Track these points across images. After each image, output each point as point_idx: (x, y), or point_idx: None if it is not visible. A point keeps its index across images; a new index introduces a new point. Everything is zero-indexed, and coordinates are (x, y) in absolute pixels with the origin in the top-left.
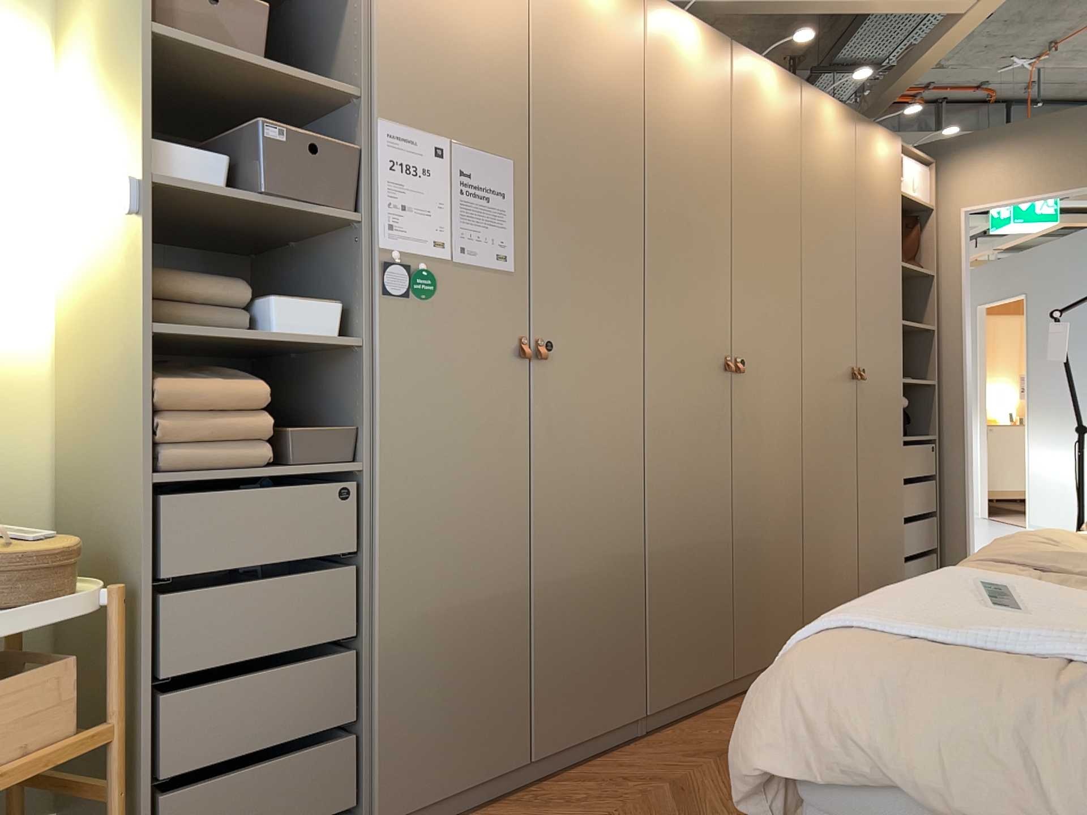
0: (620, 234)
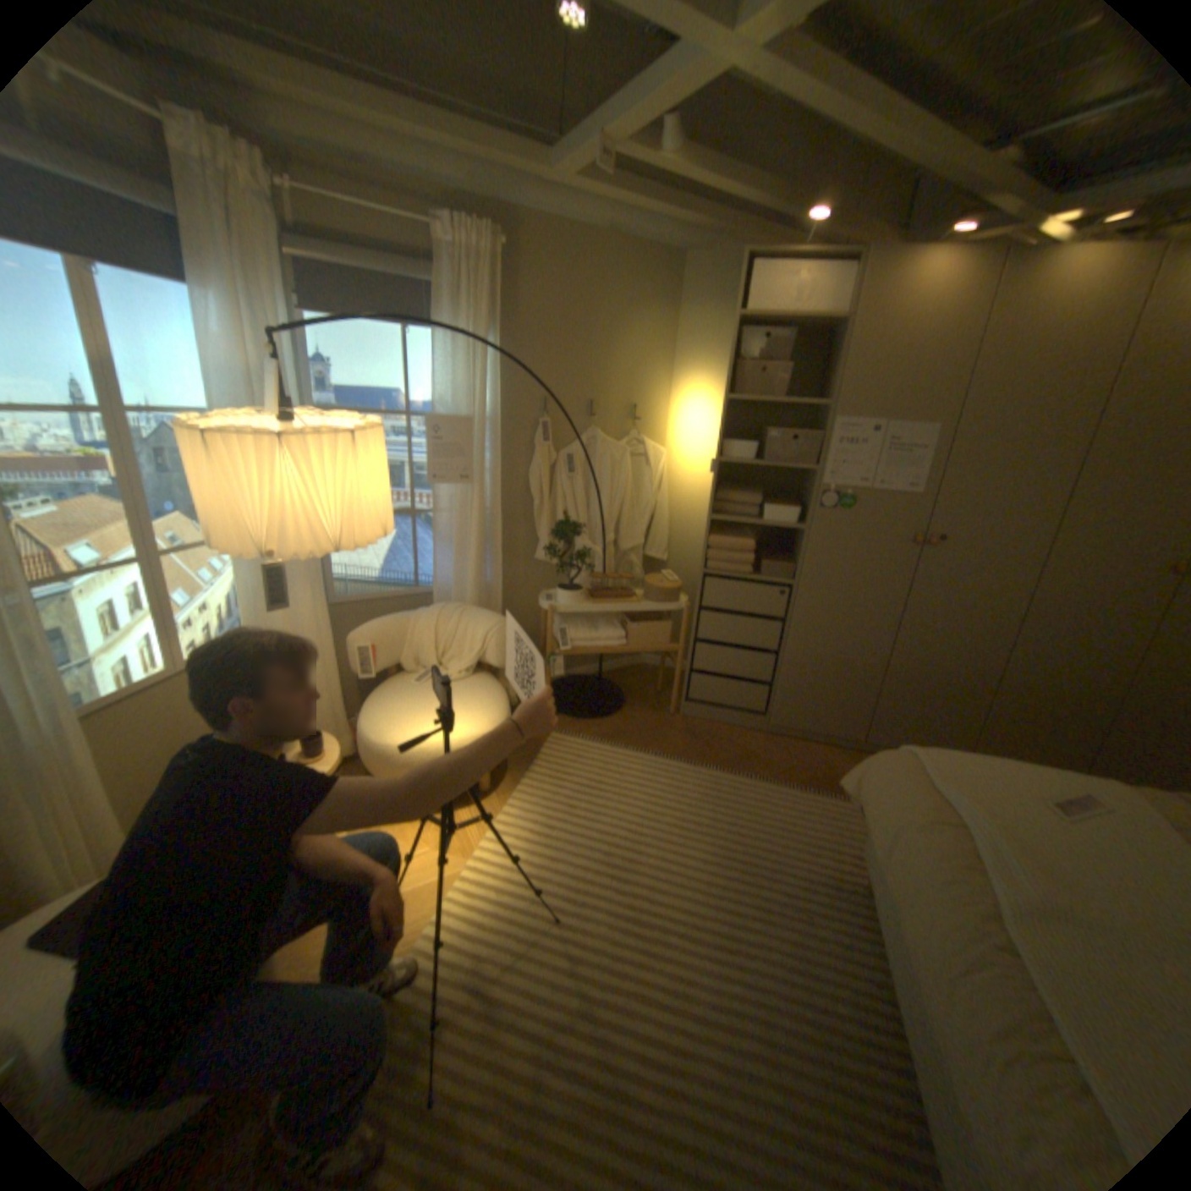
0: (1059, 464)
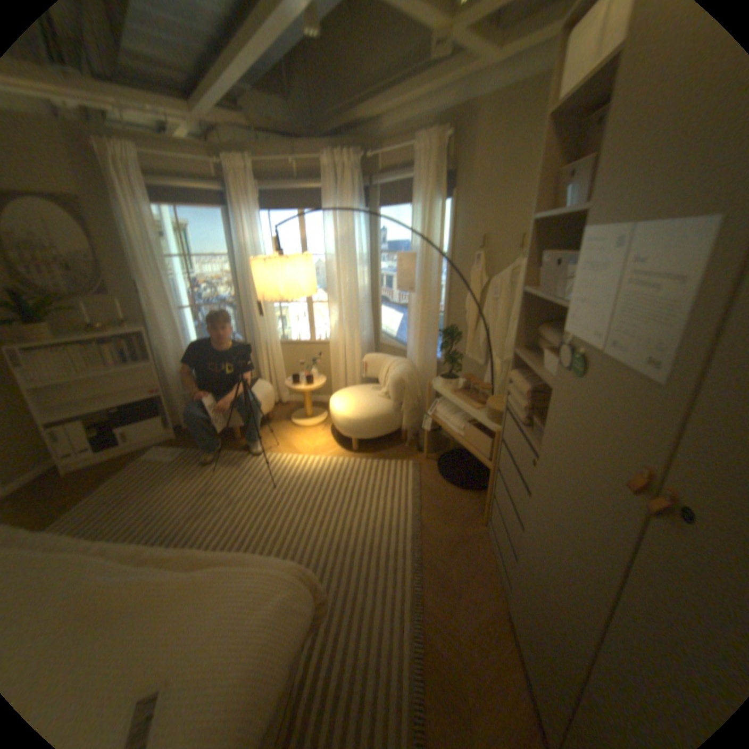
0: None
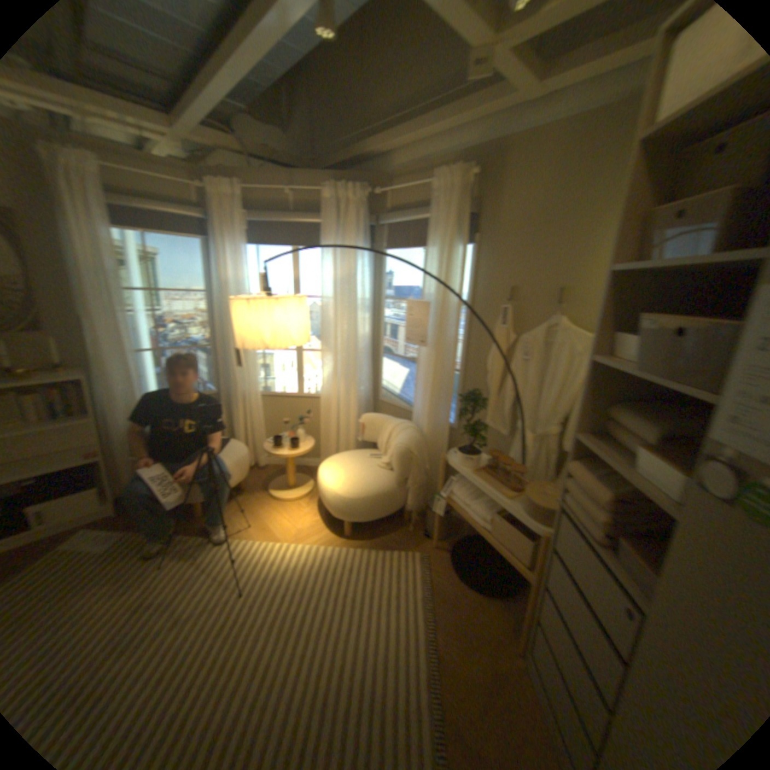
0: None
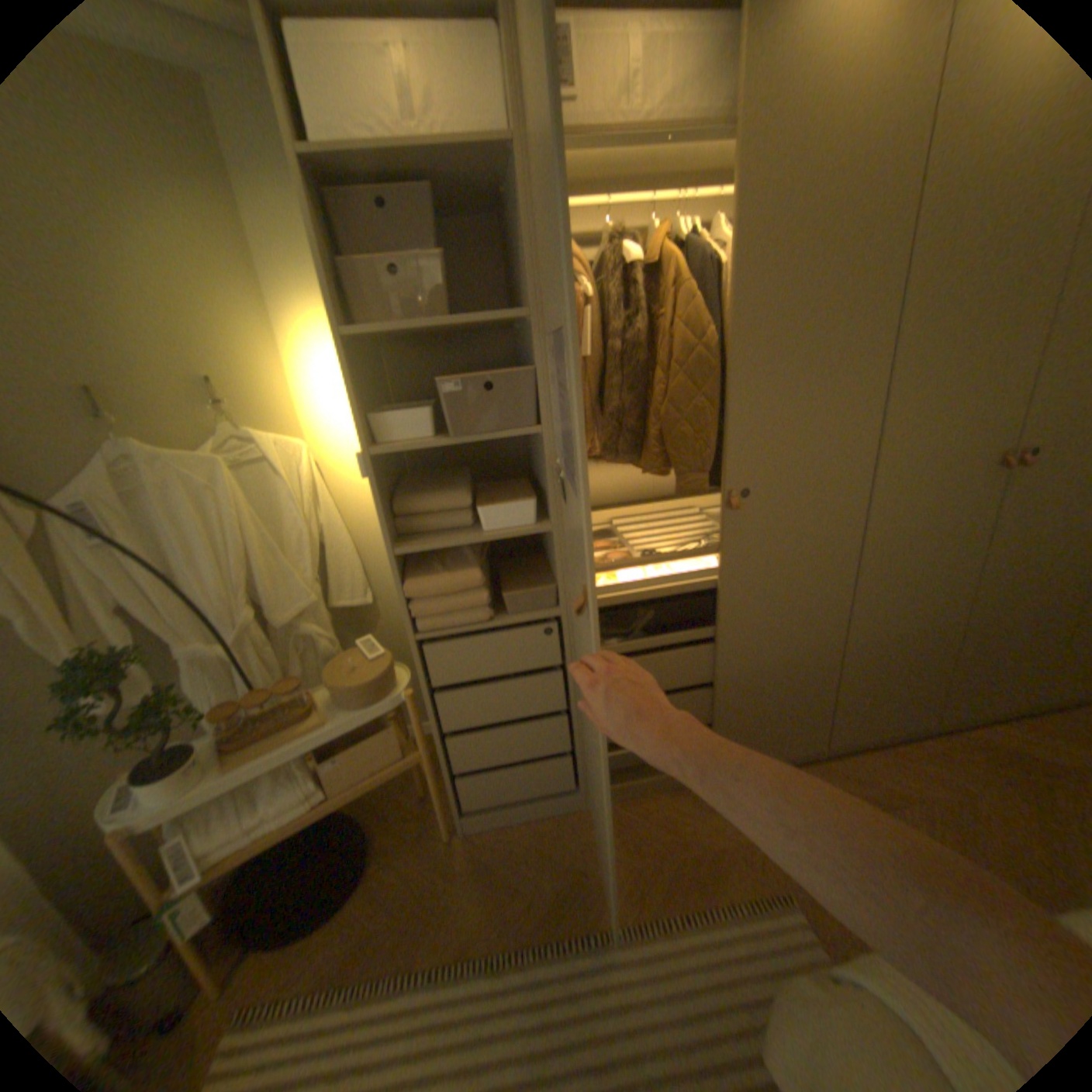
0: (868, 350)
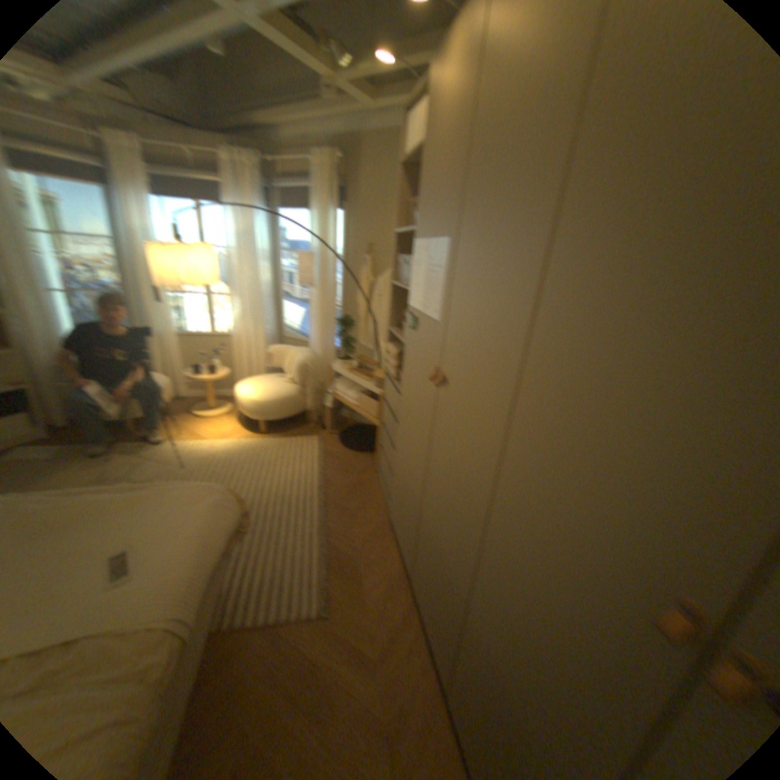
0: (515, 288)
